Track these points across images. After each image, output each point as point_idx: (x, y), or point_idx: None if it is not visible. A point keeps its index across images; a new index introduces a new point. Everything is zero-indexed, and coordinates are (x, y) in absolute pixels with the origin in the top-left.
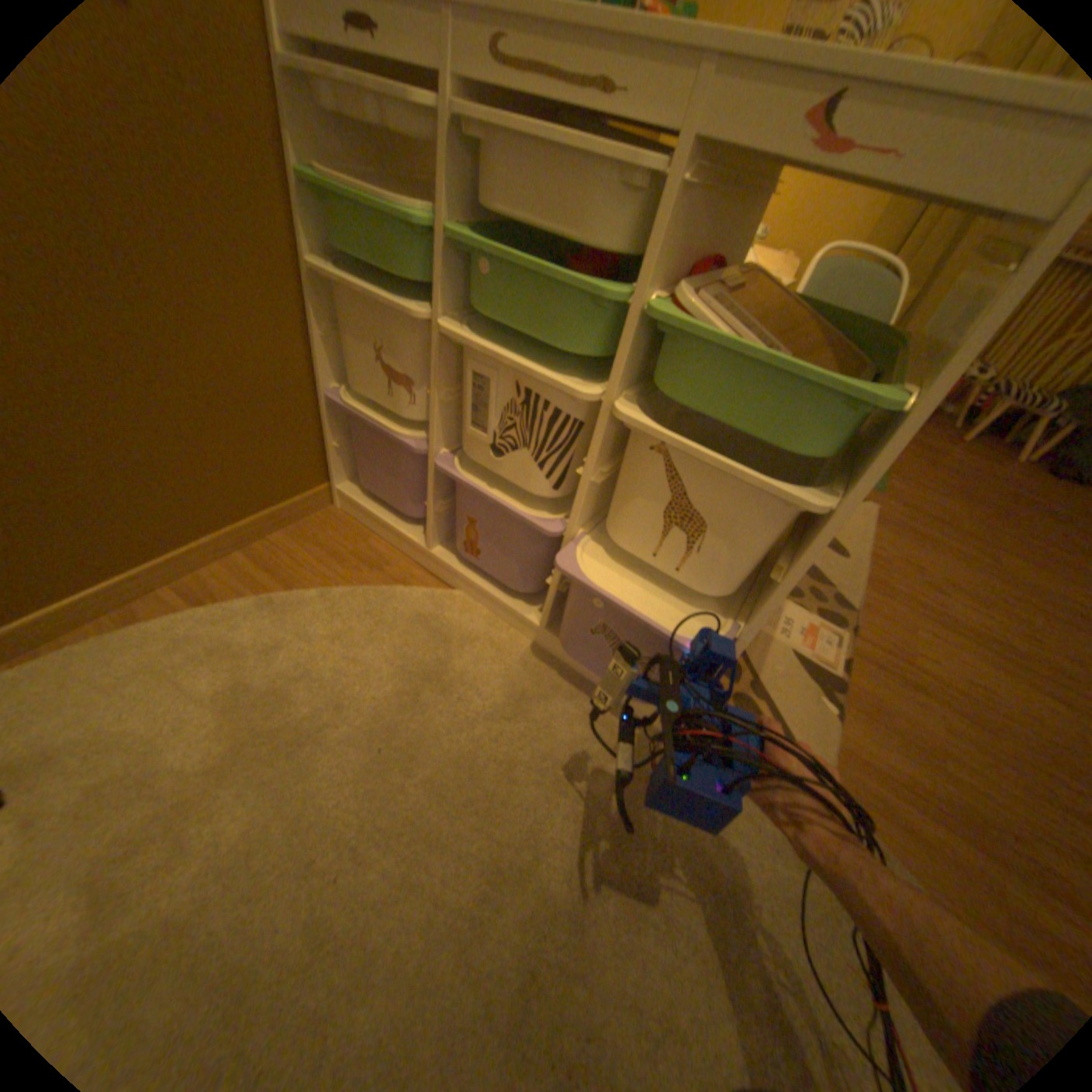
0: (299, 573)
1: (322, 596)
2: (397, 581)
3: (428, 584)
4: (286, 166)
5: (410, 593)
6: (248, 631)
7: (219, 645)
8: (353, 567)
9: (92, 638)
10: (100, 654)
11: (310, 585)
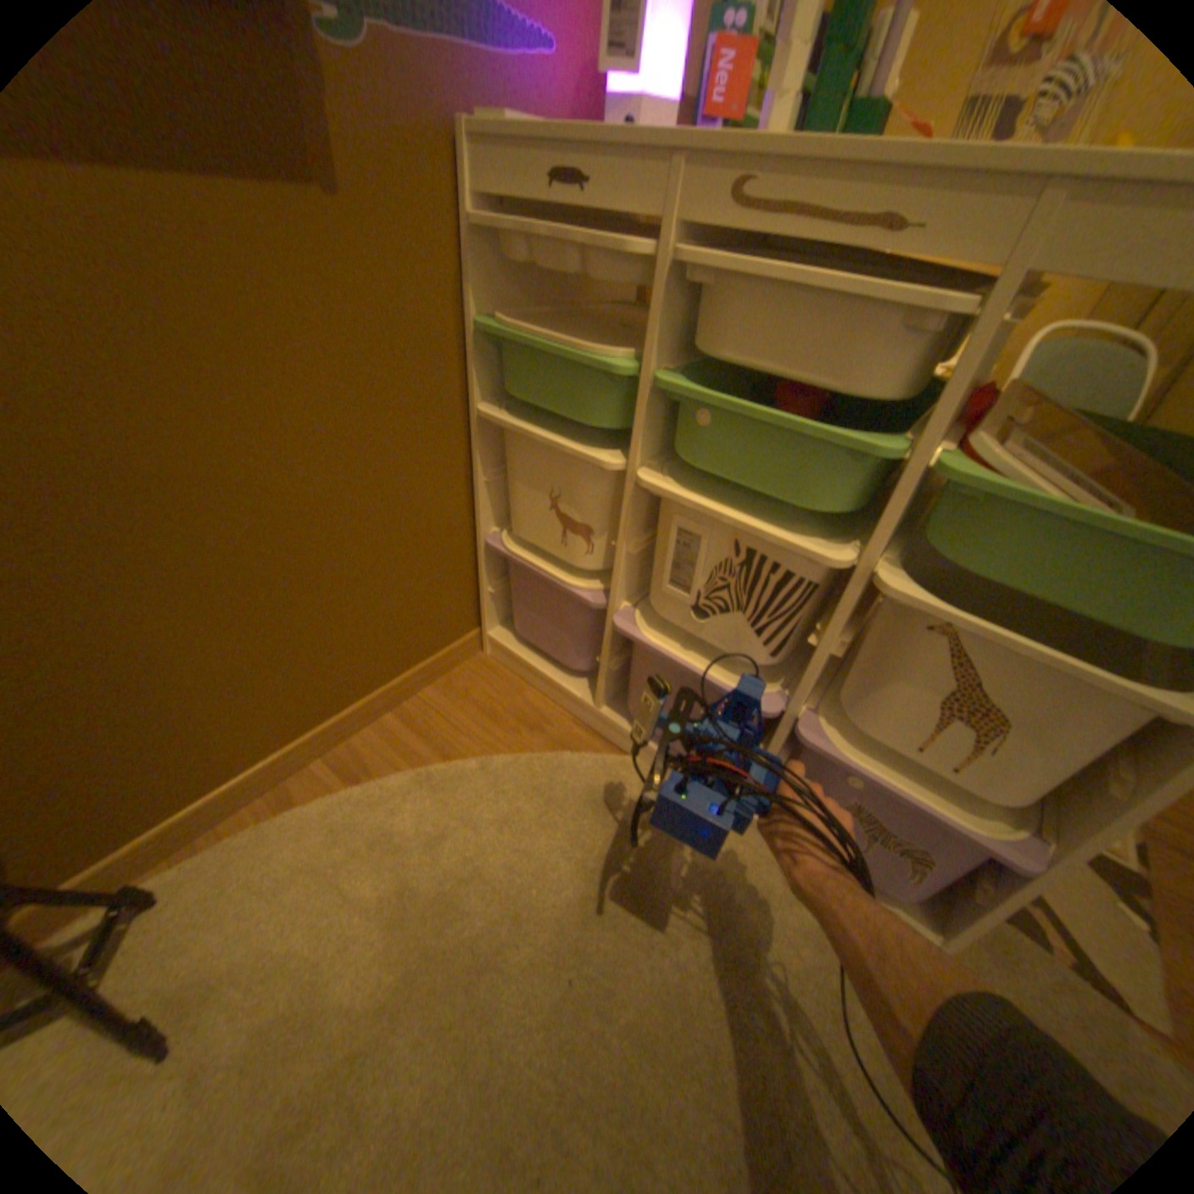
0: (456, 738)
1: (484, 768)
2: (562, 745)
3: (597, 748)
4: (465, 317)
5: (579, 761)
6: (409, 817)
7: (381, 835)
8: (512, 728)
9: (250, 827)
10: (259, 848)
11: (469, 753)
